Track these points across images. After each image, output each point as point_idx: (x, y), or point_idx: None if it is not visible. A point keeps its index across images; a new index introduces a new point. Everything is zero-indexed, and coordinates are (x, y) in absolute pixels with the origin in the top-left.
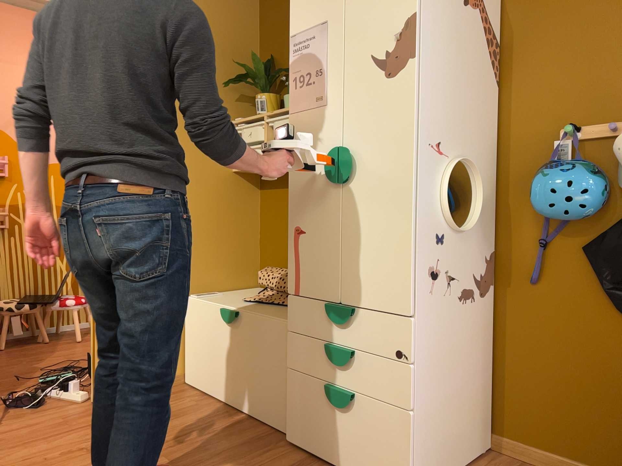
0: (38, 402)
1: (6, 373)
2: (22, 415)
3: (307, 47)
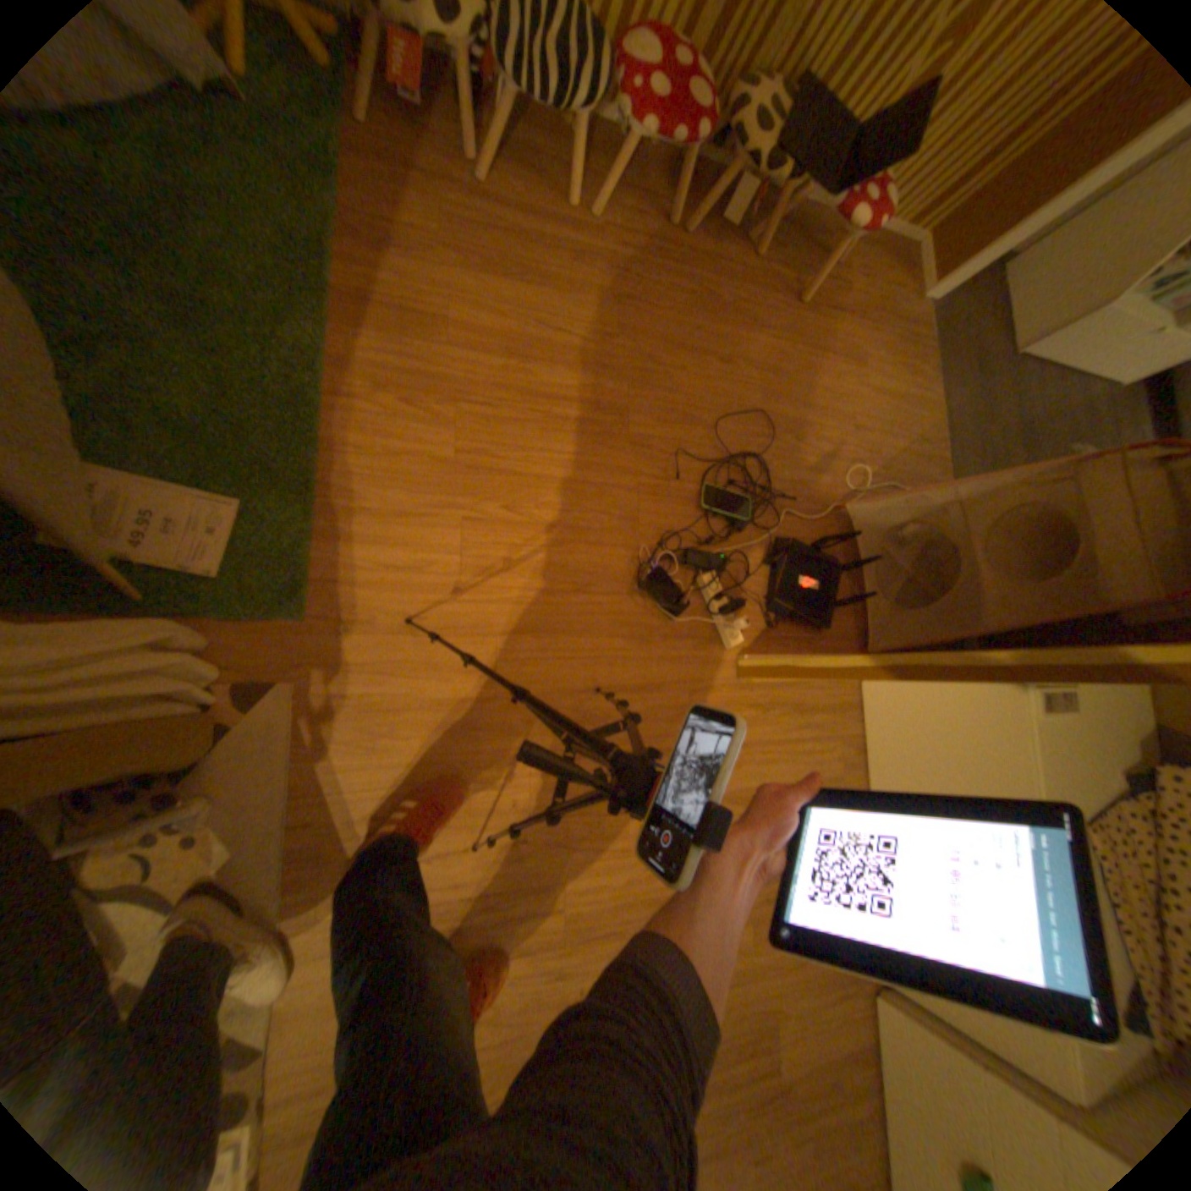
0: (681, 595)
1: (669, 399)
2: (652, 634)
3: None
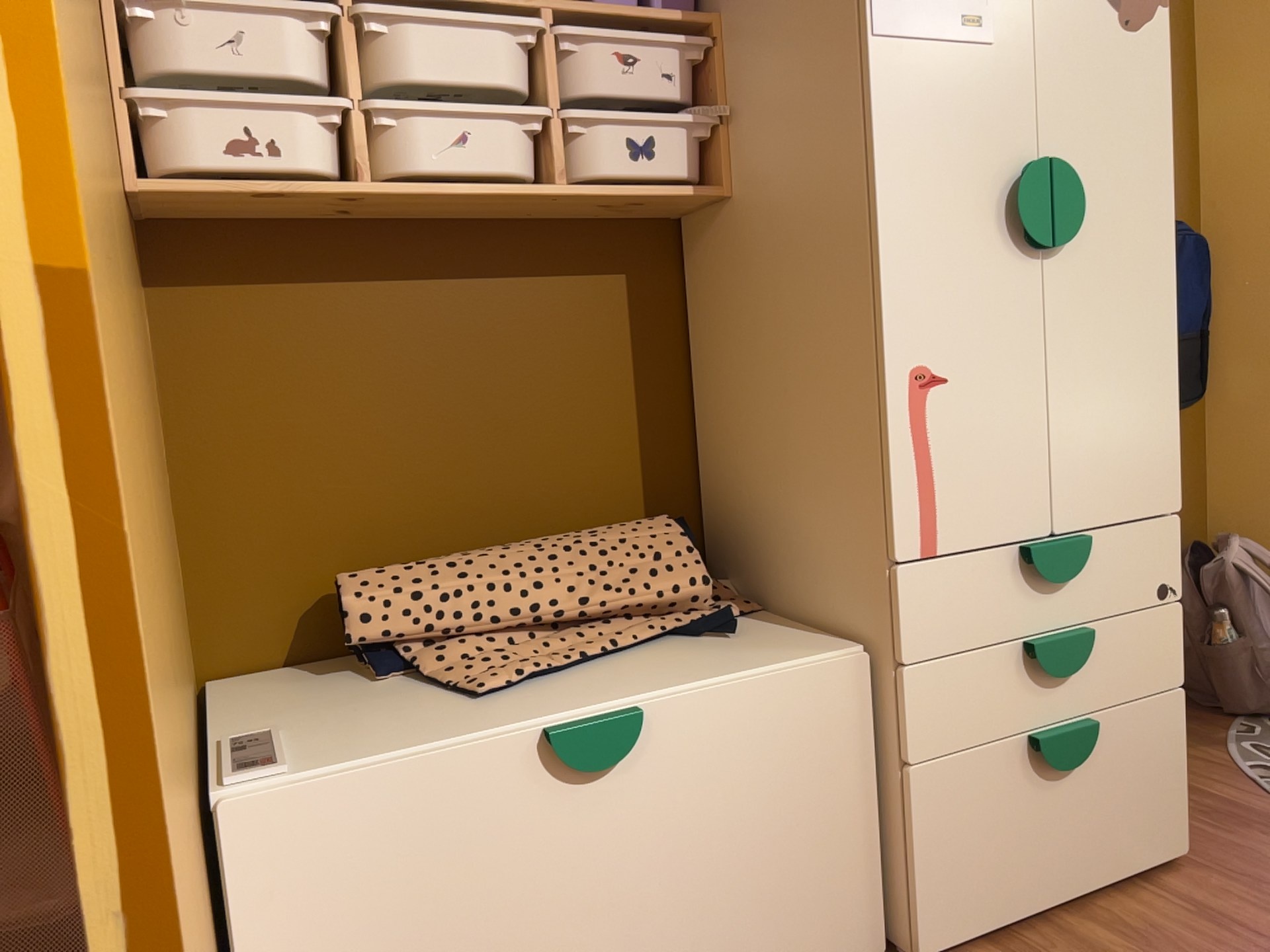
0: None
1: None
2: None
3: None
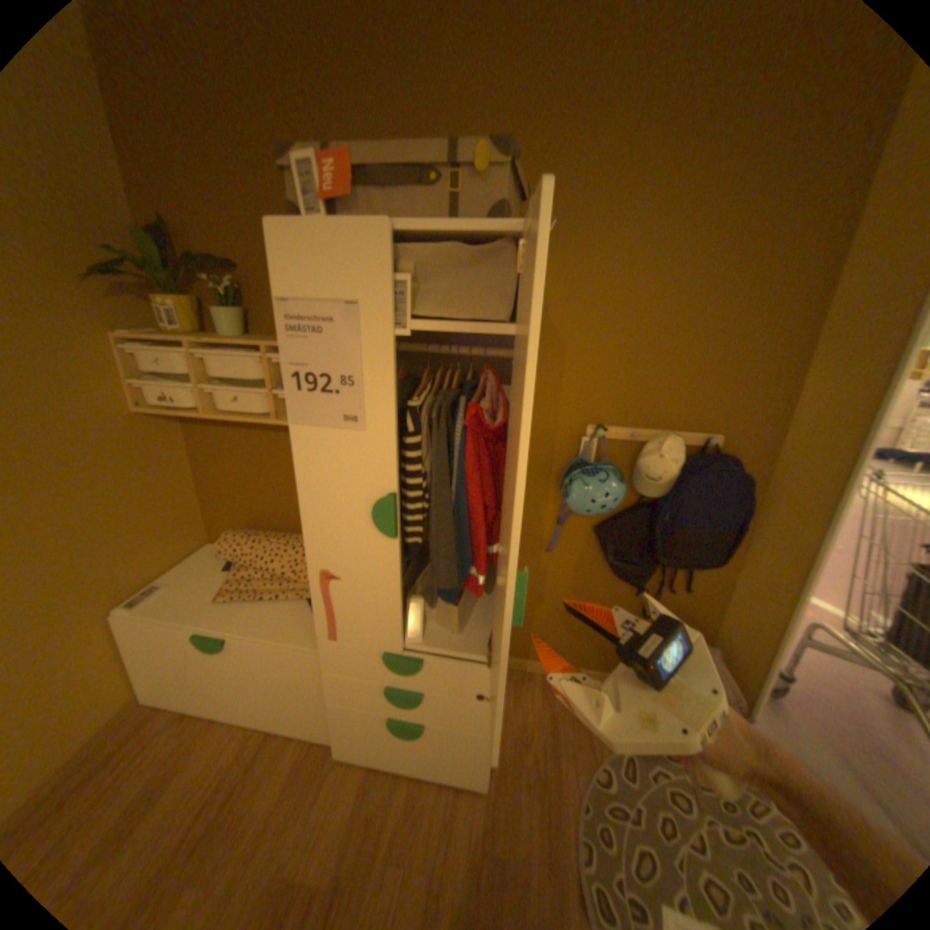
0: None
1: None
2: None
3: (317, 331)
